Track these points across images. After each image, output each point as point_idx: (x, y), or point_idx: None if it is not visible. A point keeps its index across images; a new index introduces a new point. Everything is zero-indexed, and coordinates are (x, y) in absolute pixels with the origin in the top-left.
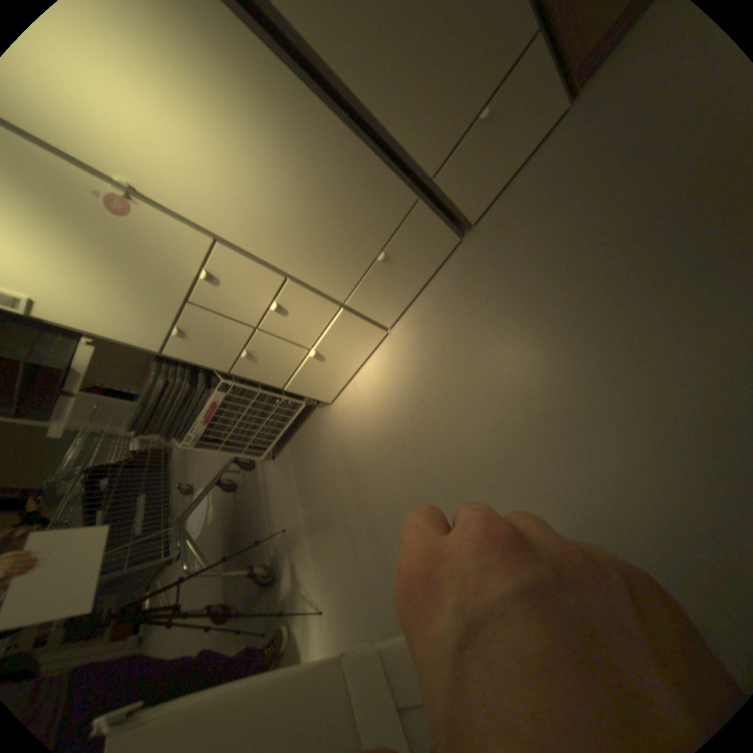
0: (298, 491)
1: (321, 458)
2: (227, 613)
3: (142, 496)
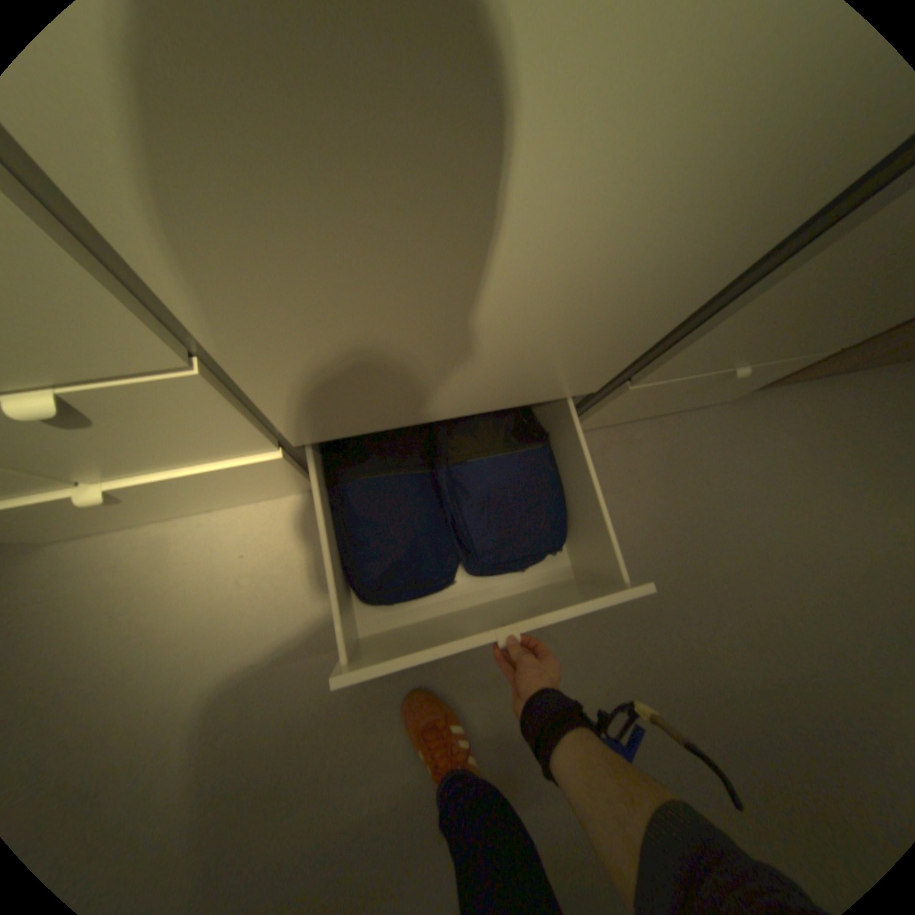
0: None
1: None
2: None
3: None
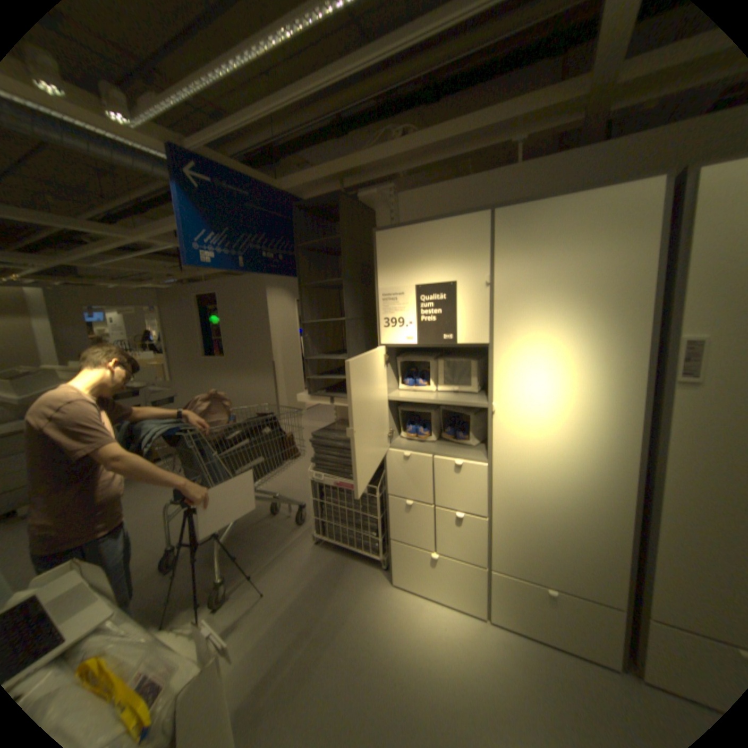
0: (300, 590)
1: (340, 602)
2: (166, 565)
3: (263, 458)
